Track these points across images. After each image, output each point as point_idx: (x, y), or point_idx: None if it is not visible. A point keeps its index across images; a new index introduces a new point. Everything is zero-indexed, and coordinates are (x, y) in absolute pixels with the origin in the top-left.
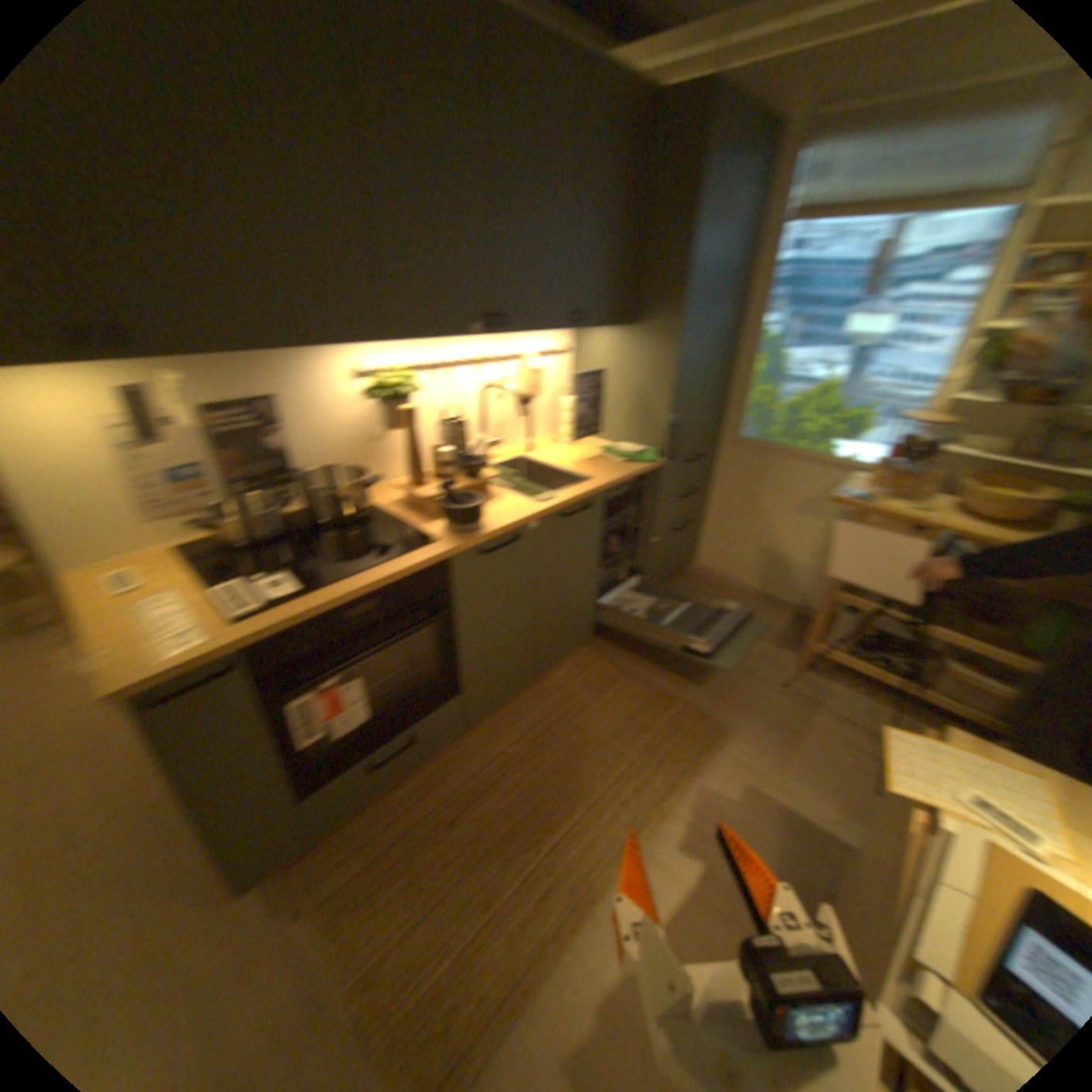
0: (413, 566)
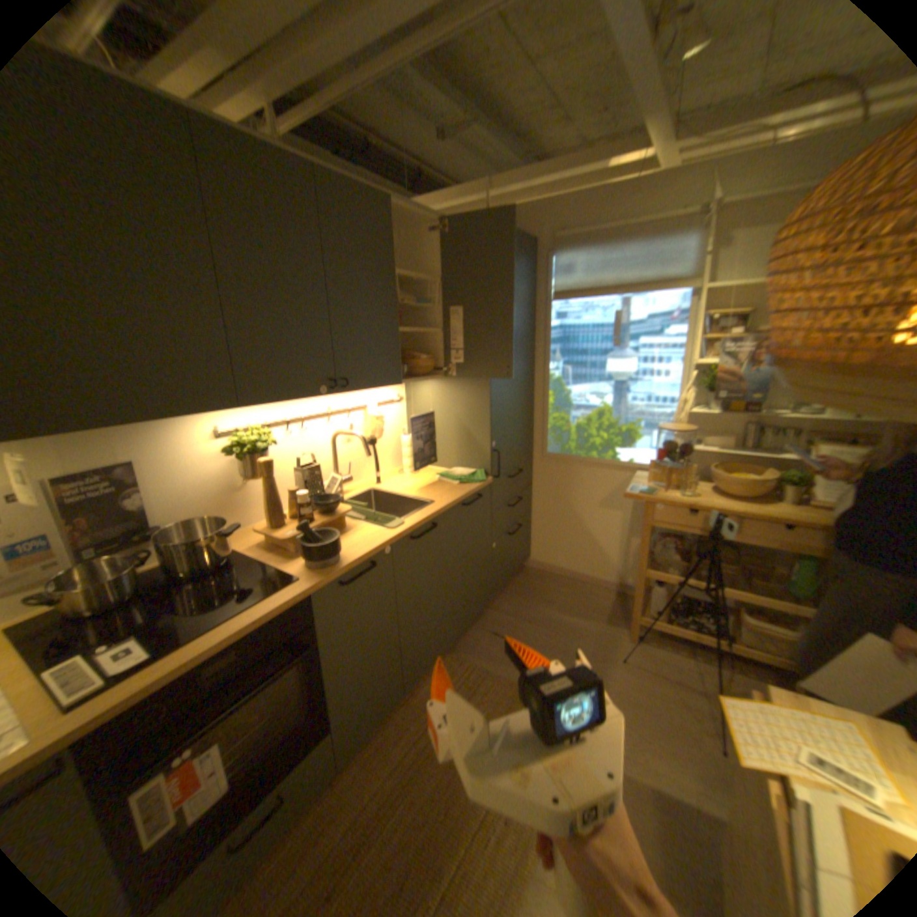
0: (269, 611)
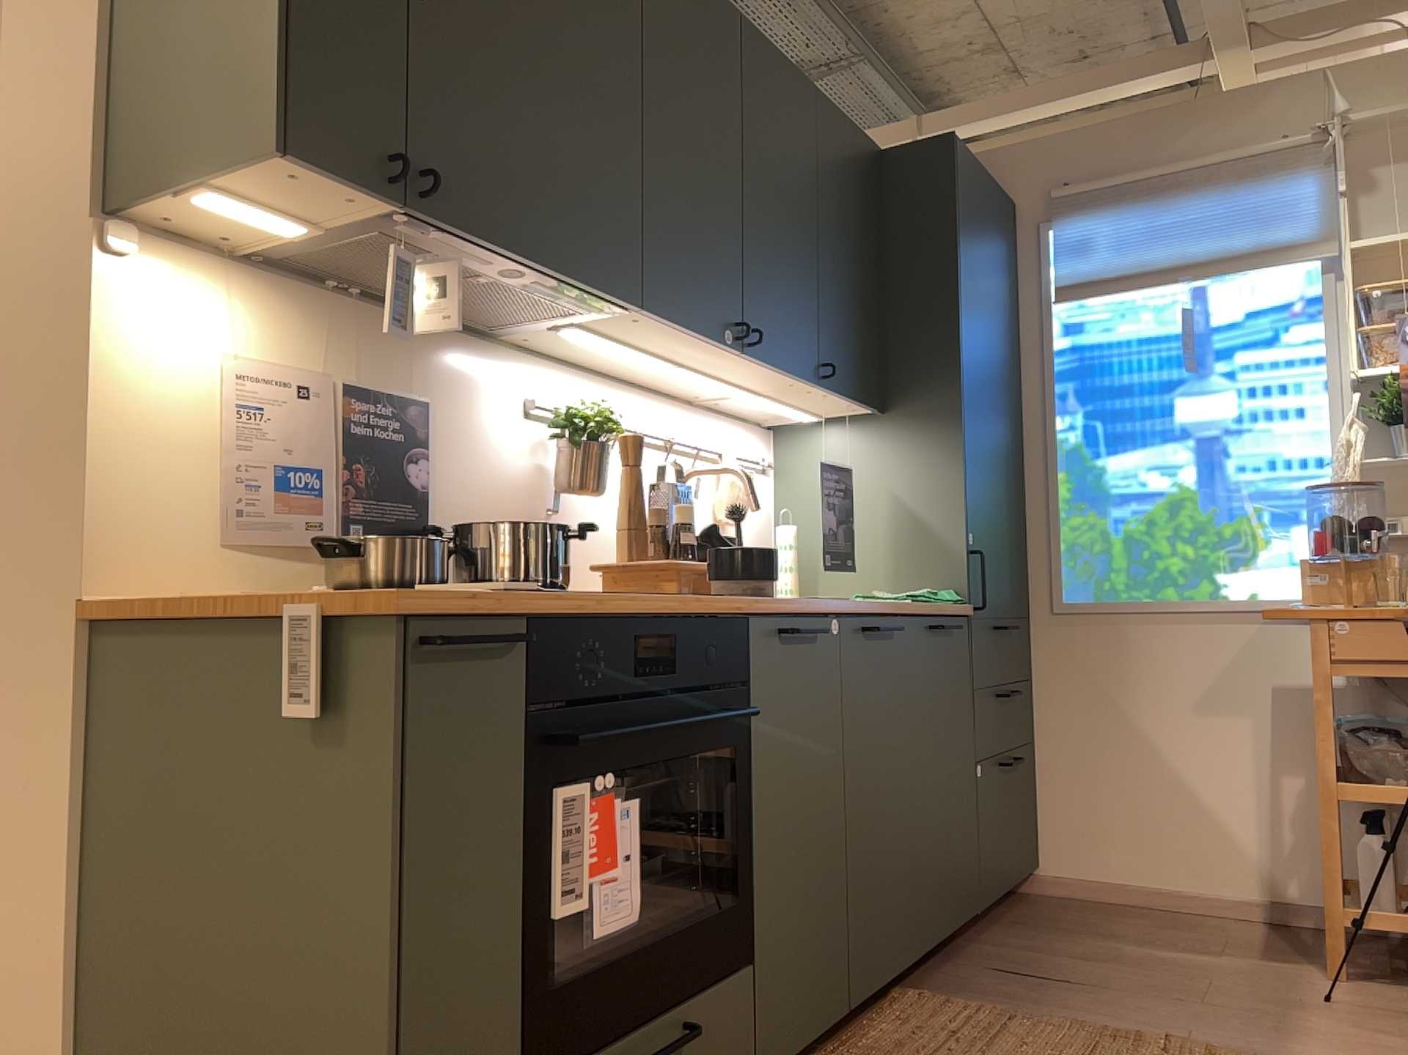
0: (704, 608)
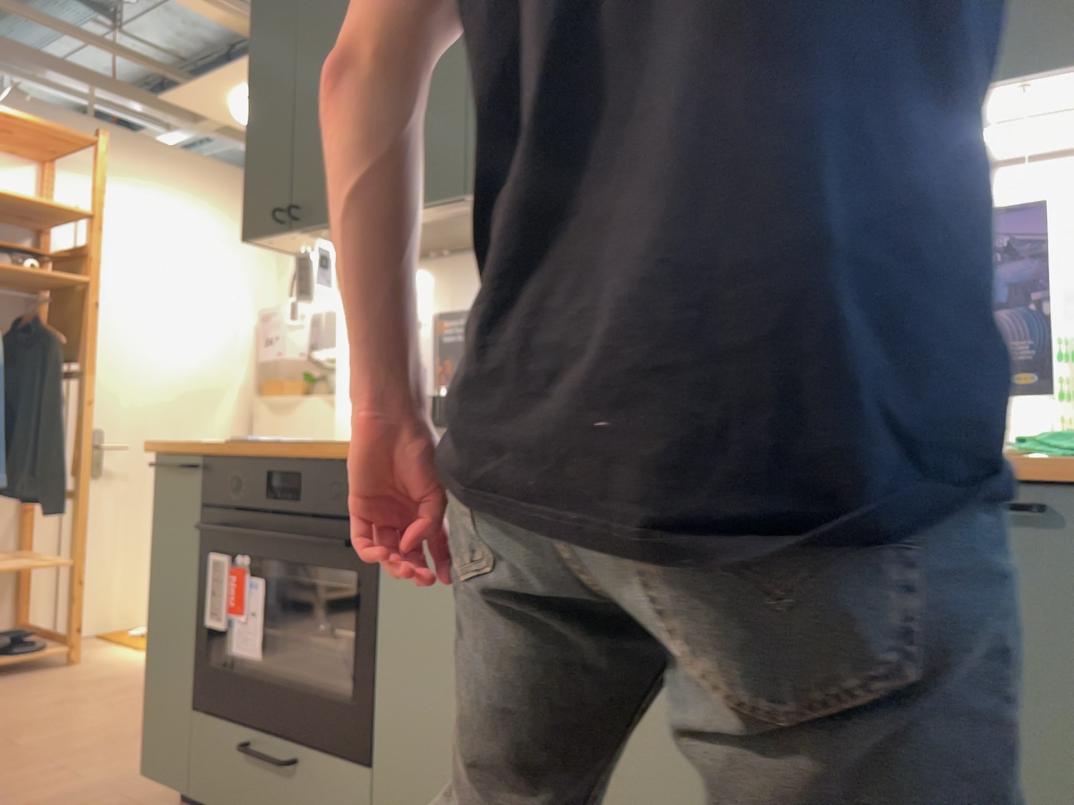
0: (339, 453)
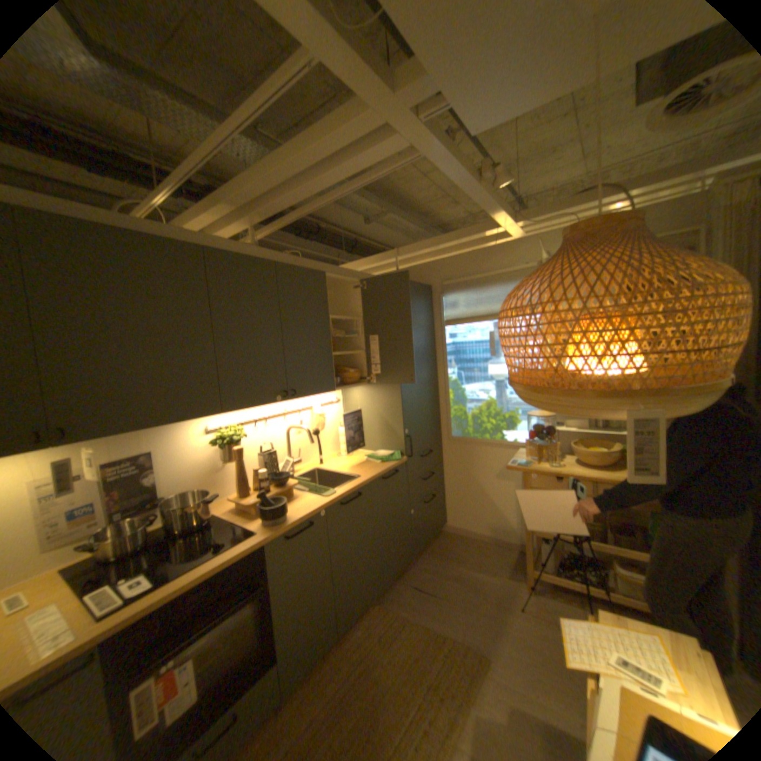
0: (234, 556)
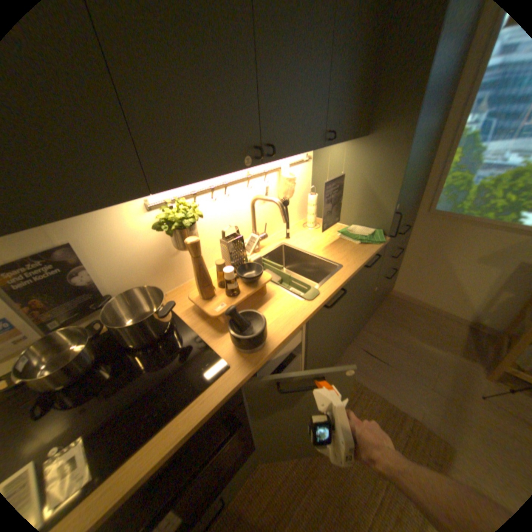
0: (204, 410)
